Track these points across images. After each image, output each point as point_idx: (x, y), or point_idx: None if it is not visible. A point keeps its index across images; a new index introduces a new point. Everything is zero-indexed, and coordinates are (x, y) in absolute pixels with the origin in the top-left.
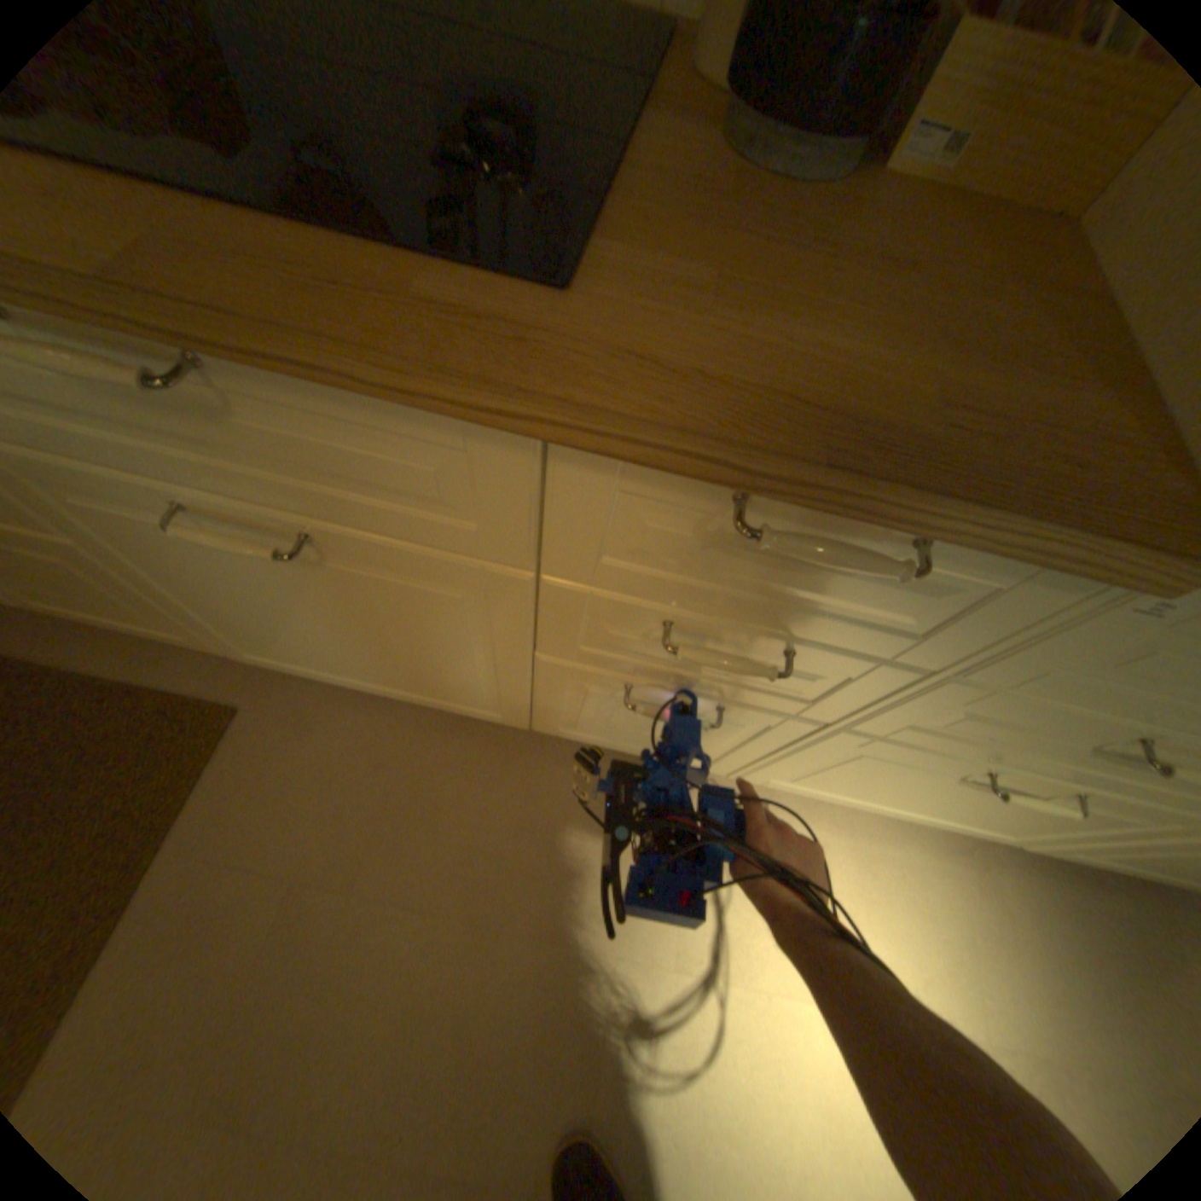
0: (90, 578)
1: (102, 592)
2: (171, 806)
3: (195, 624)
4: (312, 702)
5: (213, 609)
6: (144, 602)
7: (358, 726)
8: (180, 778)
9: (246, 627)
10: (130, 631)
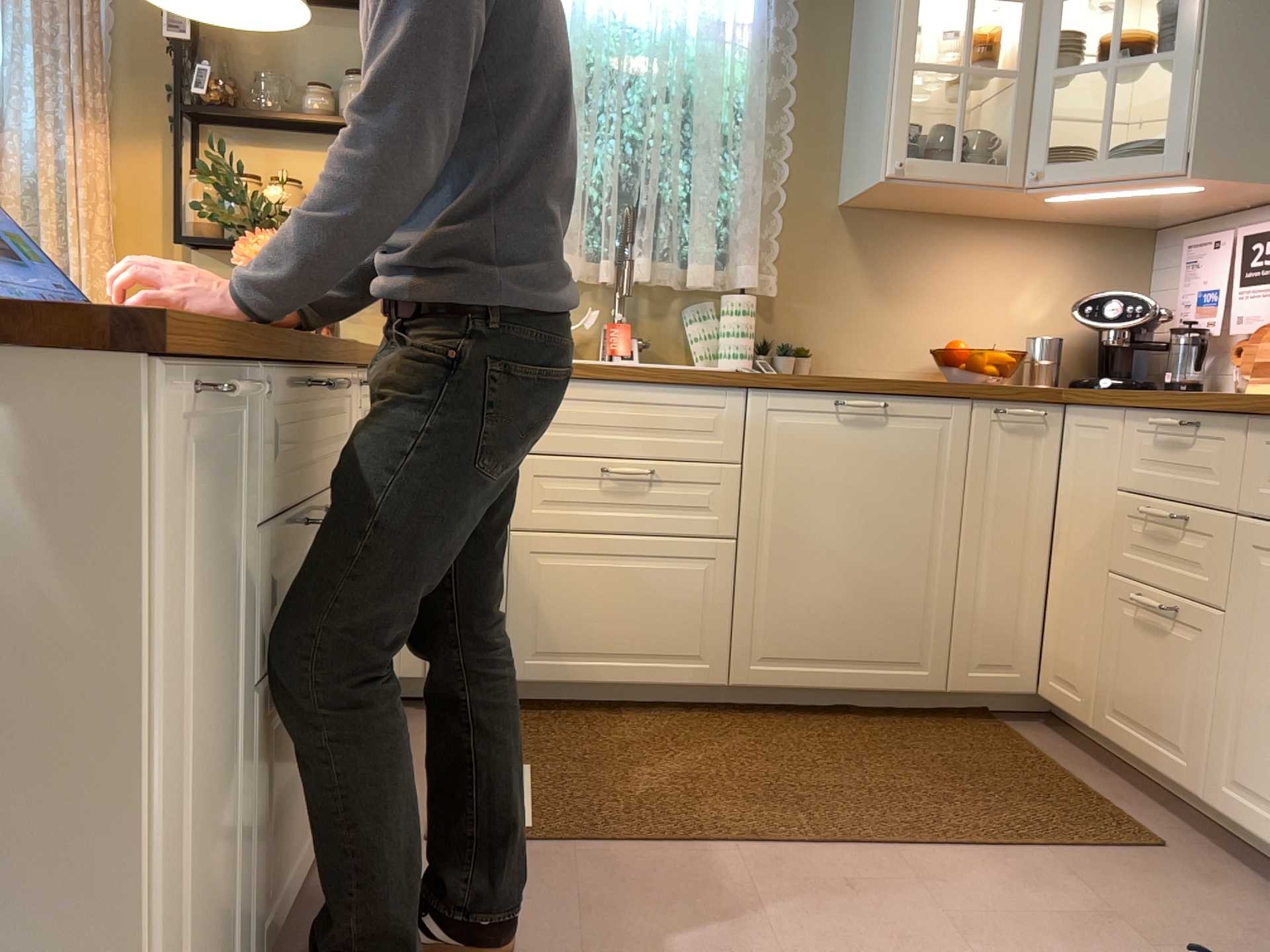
0: (1197, 662)
1: (1188, 683)
2: (1074, 844)
3: (1225, 727)
4: (1236, 886)
5: (1261, 693)
6: (1210, 693)
7: (1267, 919)
8: (1093, 841)
9: (1268, 723)
10: (1152, 755)
